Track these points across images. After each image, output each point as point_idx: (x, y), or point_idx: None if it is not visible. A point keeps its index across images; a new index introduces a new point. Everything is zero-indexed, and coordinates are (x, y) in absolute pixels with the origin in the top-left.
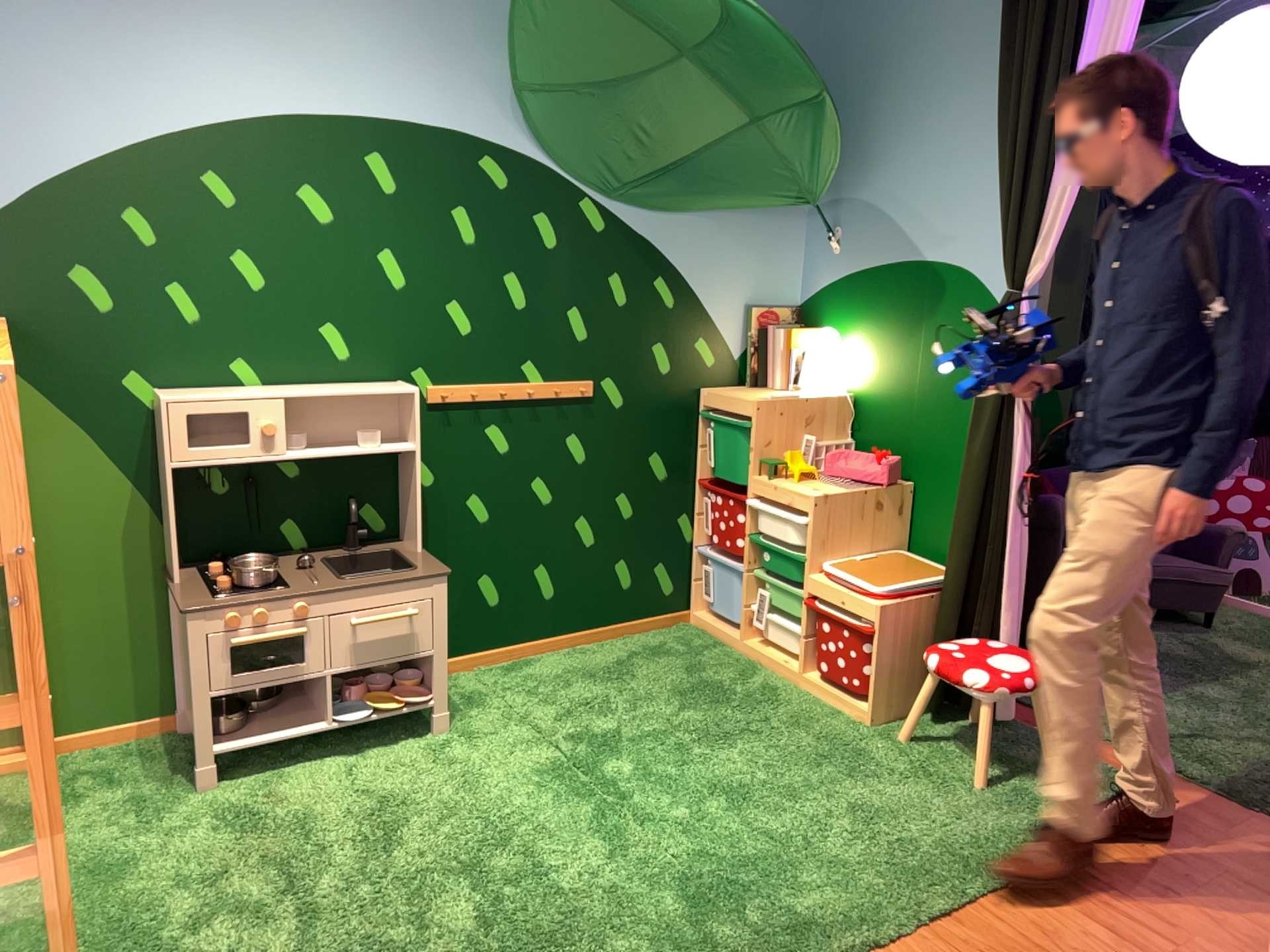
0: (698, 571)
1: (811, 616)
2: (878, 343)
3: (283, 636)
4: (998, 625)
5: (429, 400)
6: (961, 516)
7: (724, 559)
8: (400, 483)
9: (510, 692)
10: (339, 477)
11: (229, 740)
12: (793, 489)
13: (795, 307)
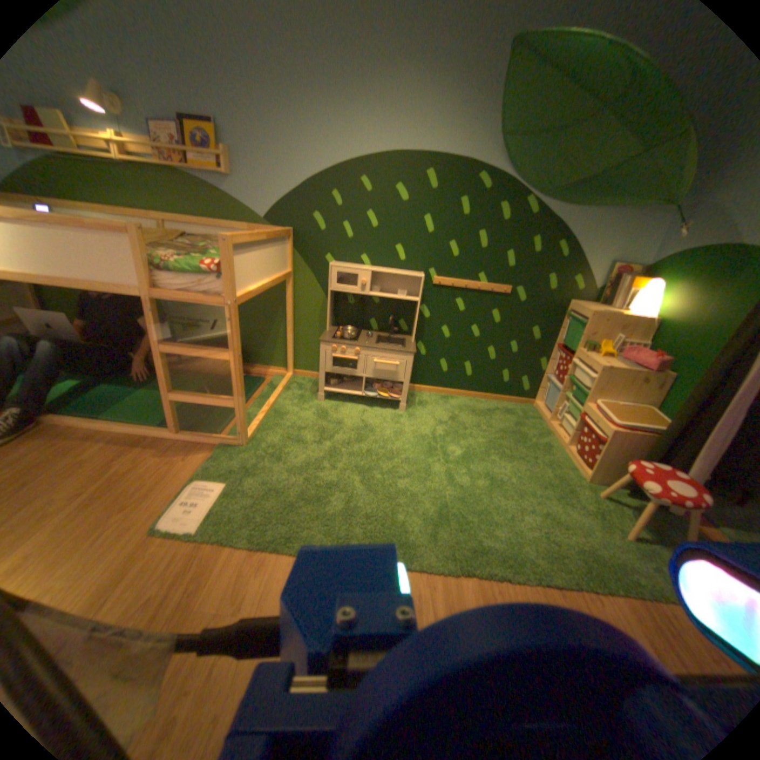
0: (542, 383)
1: (580, 422)
2: (689, 290)
3: (344, 358)
4: (692, 469)
5: (430, 280)
6: (692, 401)
7: (554, 382)
8: (412, 312)
9: (433, 405)
10: (389, 305)
11: (325, 387)
12: (594, 358)
13: (647, 263)
